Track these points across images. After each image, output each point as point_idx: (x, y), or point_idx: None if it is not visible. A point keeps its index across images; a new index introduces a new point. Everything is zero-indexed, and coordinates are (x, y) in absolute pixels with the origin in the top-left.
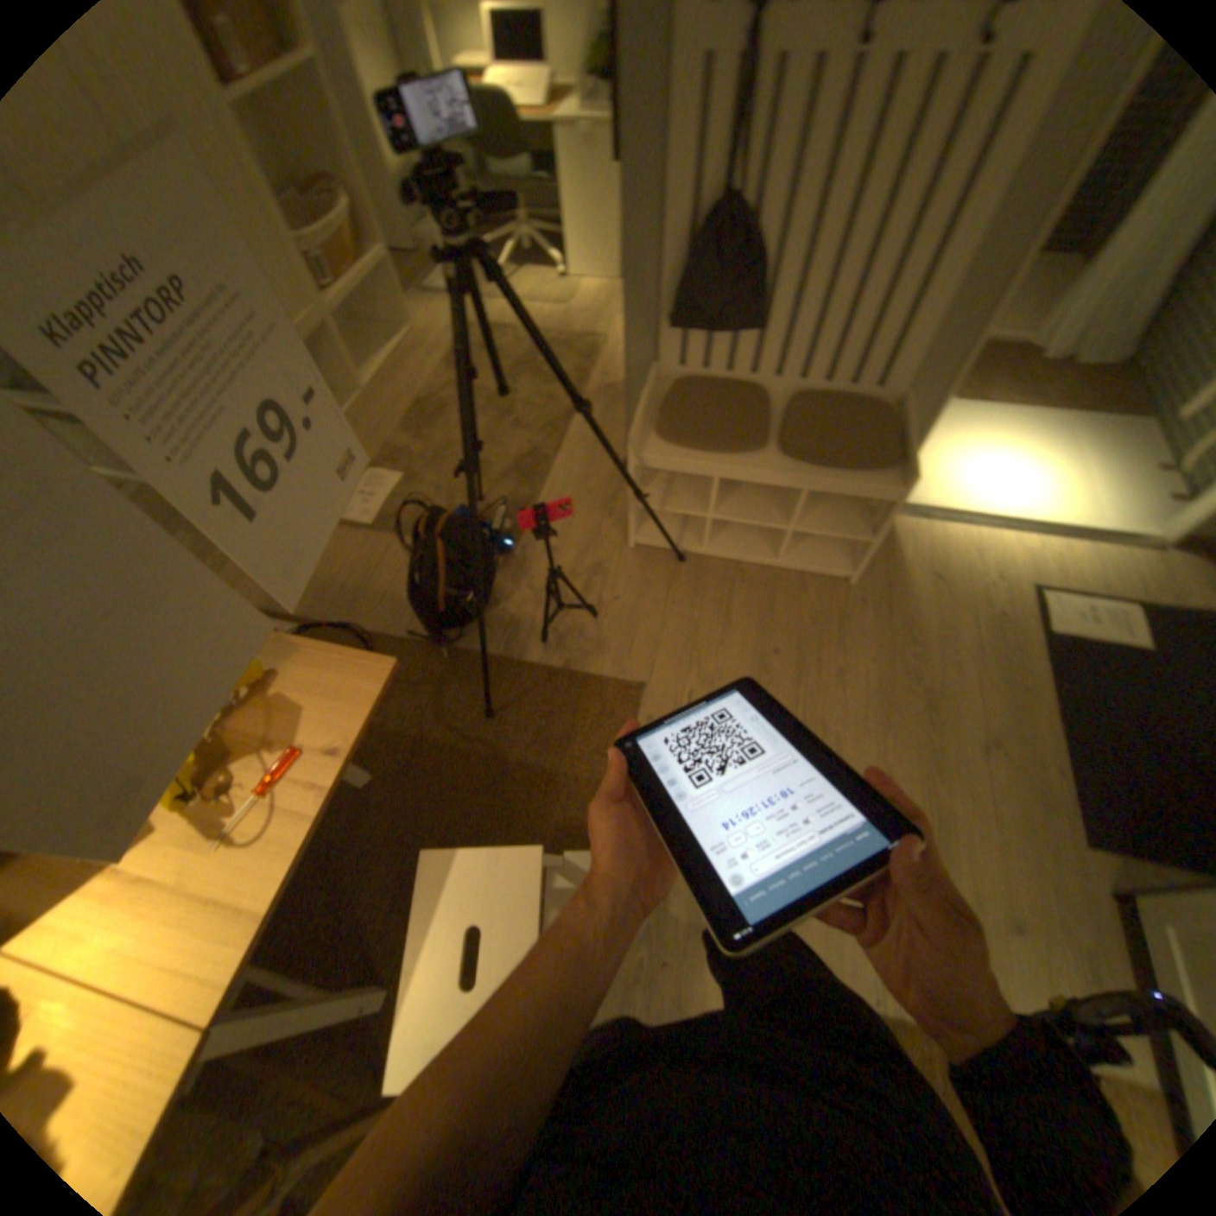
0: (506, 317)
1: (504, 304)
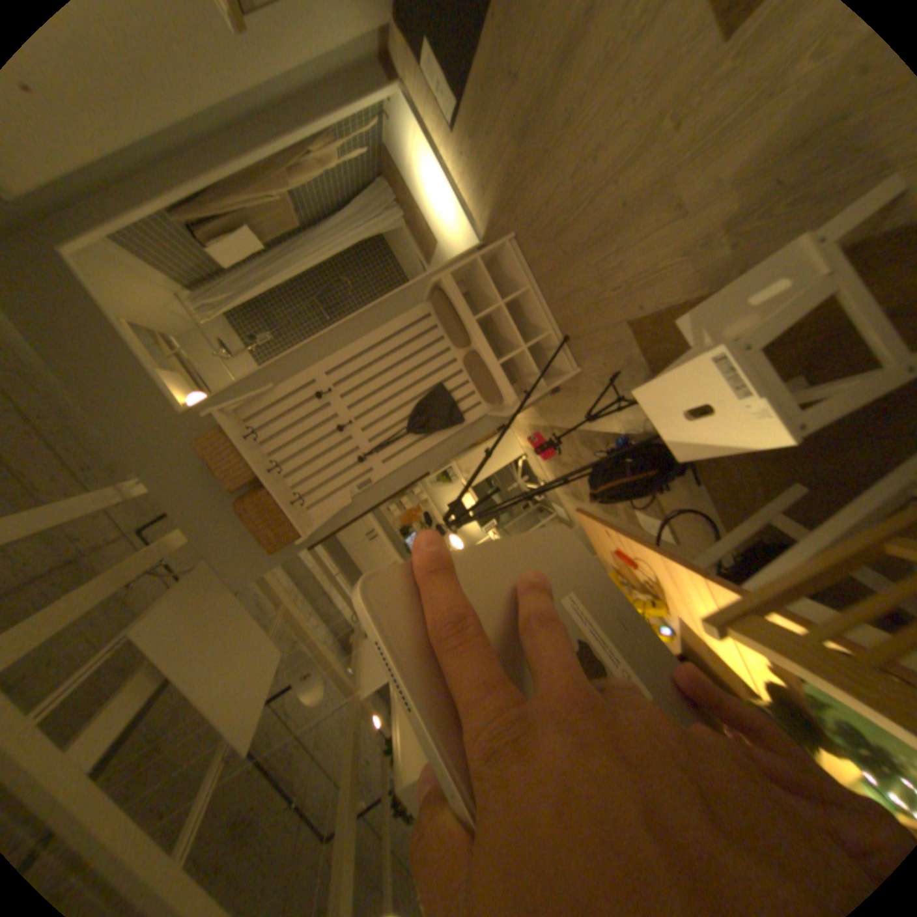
0: (550, 474)
1: (547, 476)
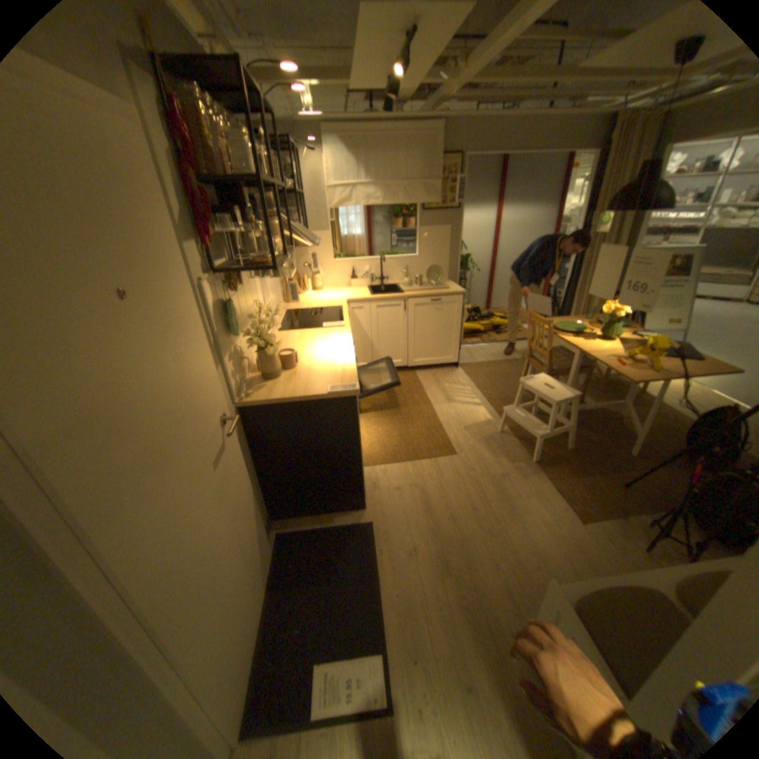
0: None
1: None
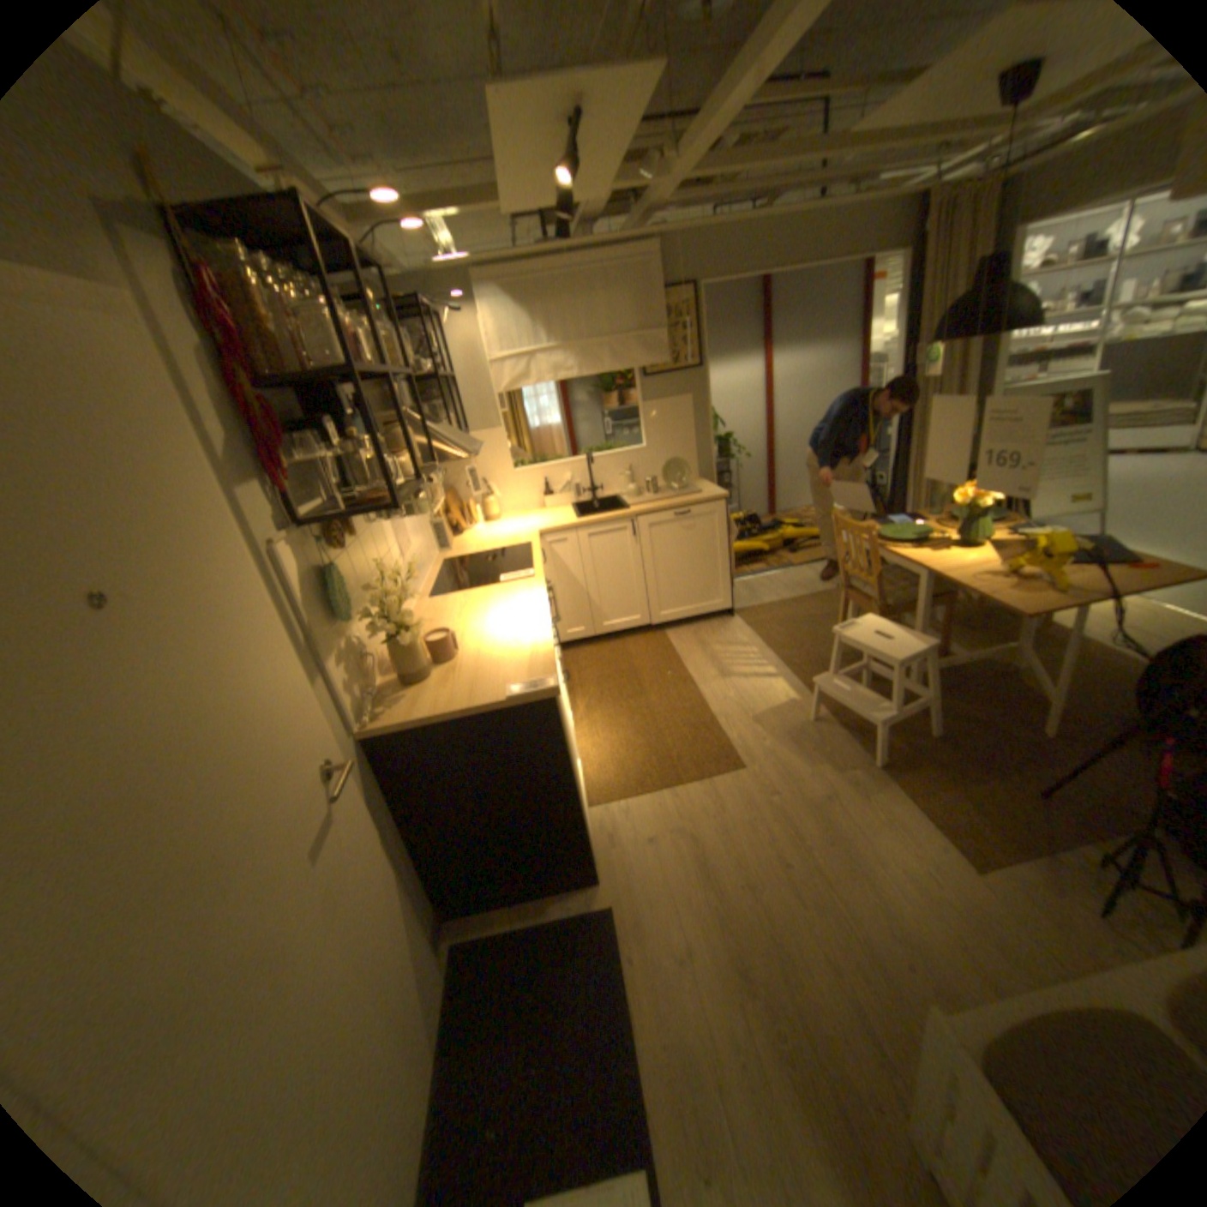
0: None
1: None
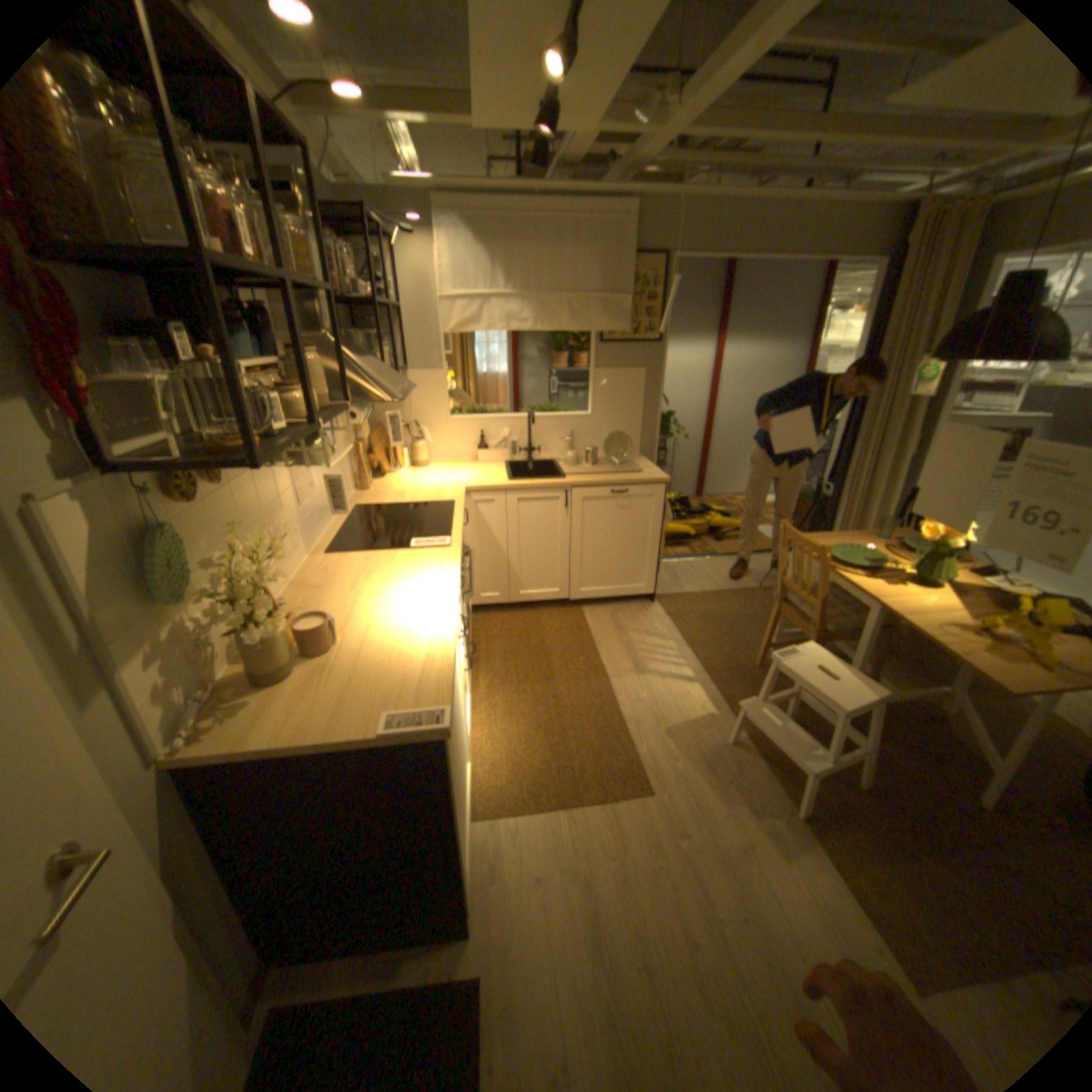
0: None
1: None
